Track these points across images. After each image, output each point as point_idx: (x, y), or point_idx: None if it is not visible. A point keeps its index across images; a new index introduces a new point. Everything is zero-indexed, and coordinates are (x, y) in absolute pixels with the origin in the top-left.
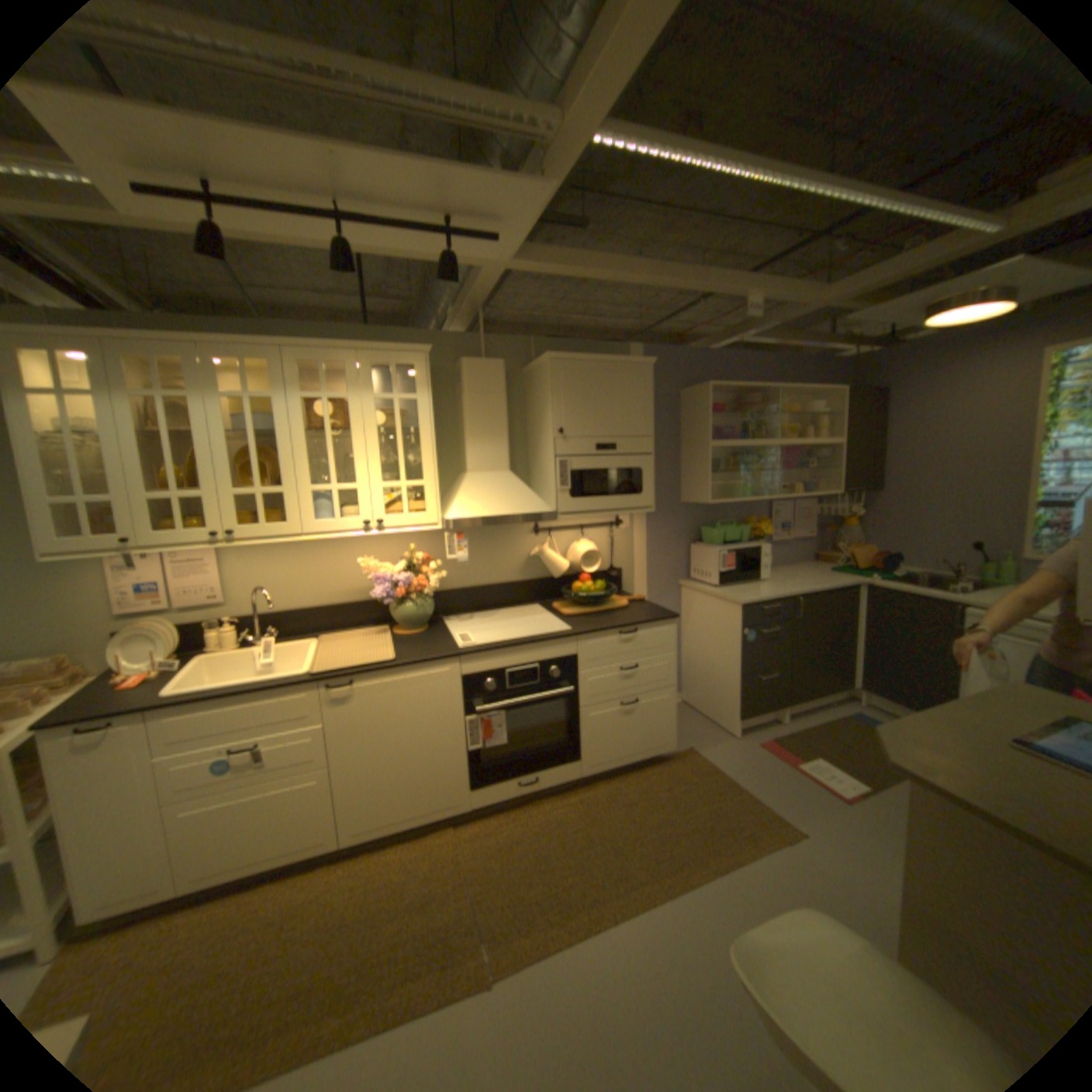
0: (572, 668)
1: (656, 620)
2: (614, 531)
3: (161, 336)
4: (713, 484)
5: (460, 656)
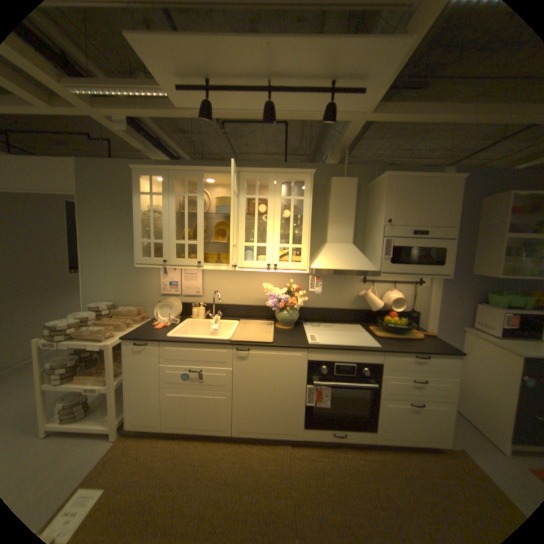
0: (378, 372)
1: (446, 354)
2: (418, 287)
3: (190, 168)
4: (505, 264)
5: (308, 349)
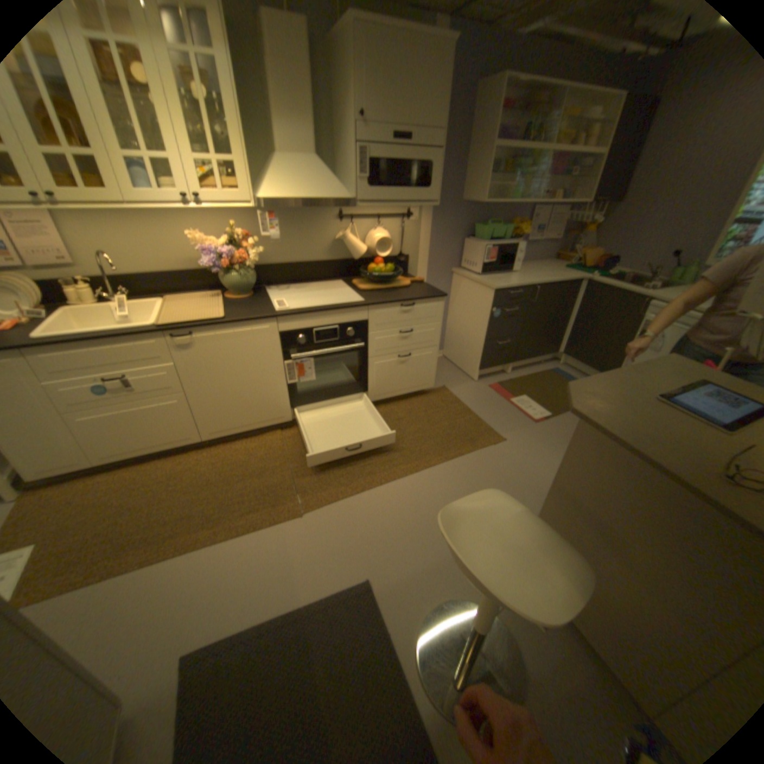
0: (363, 330)
1: (429, 298)
2: (405, 223)
3: None
4: (491, 184)
5: (277, 318)
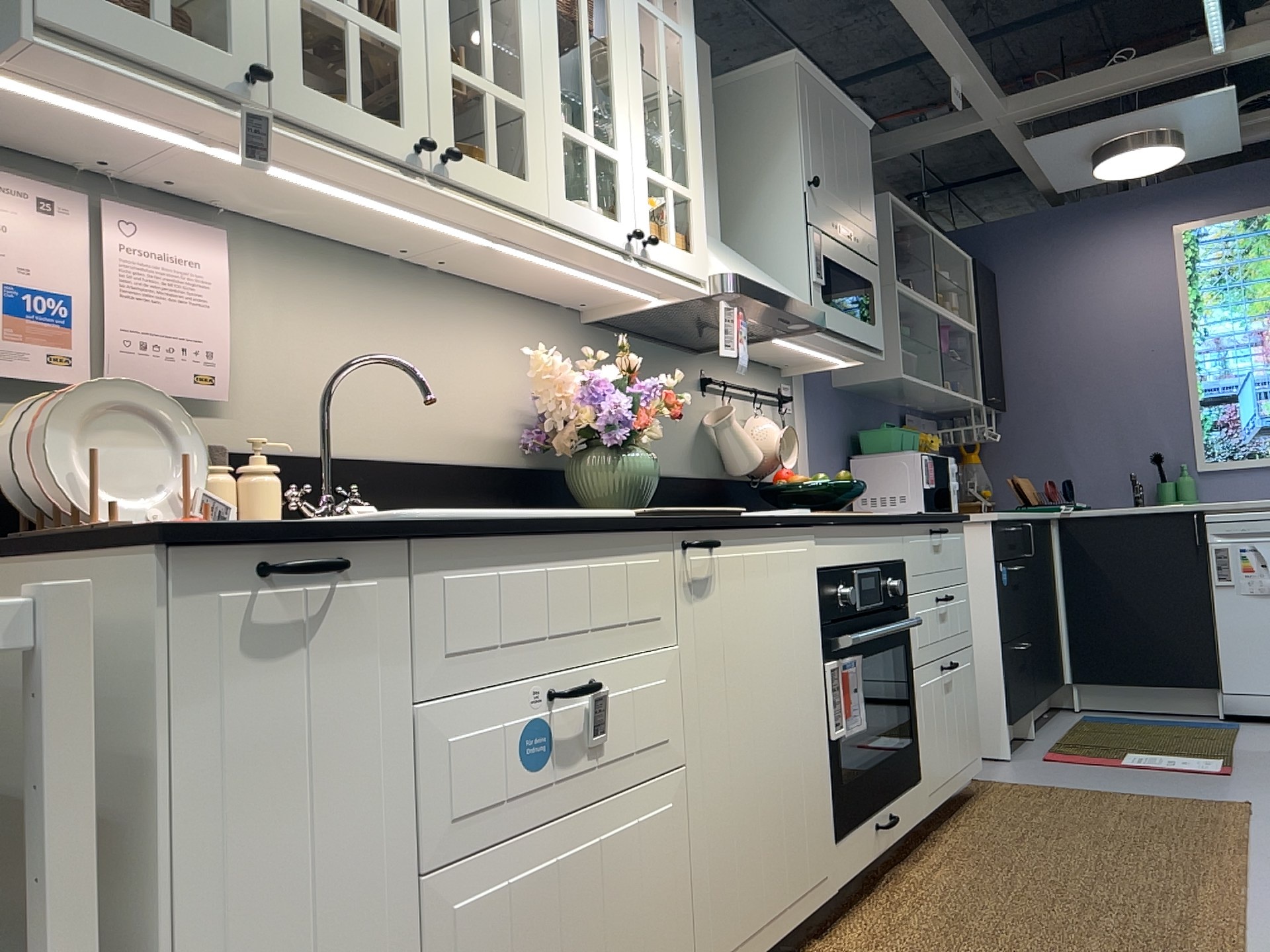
0: (903, 585)
1: (958, 517)
2: (781, 414)
3: None
4: (894, 351)
5: (820, 523)
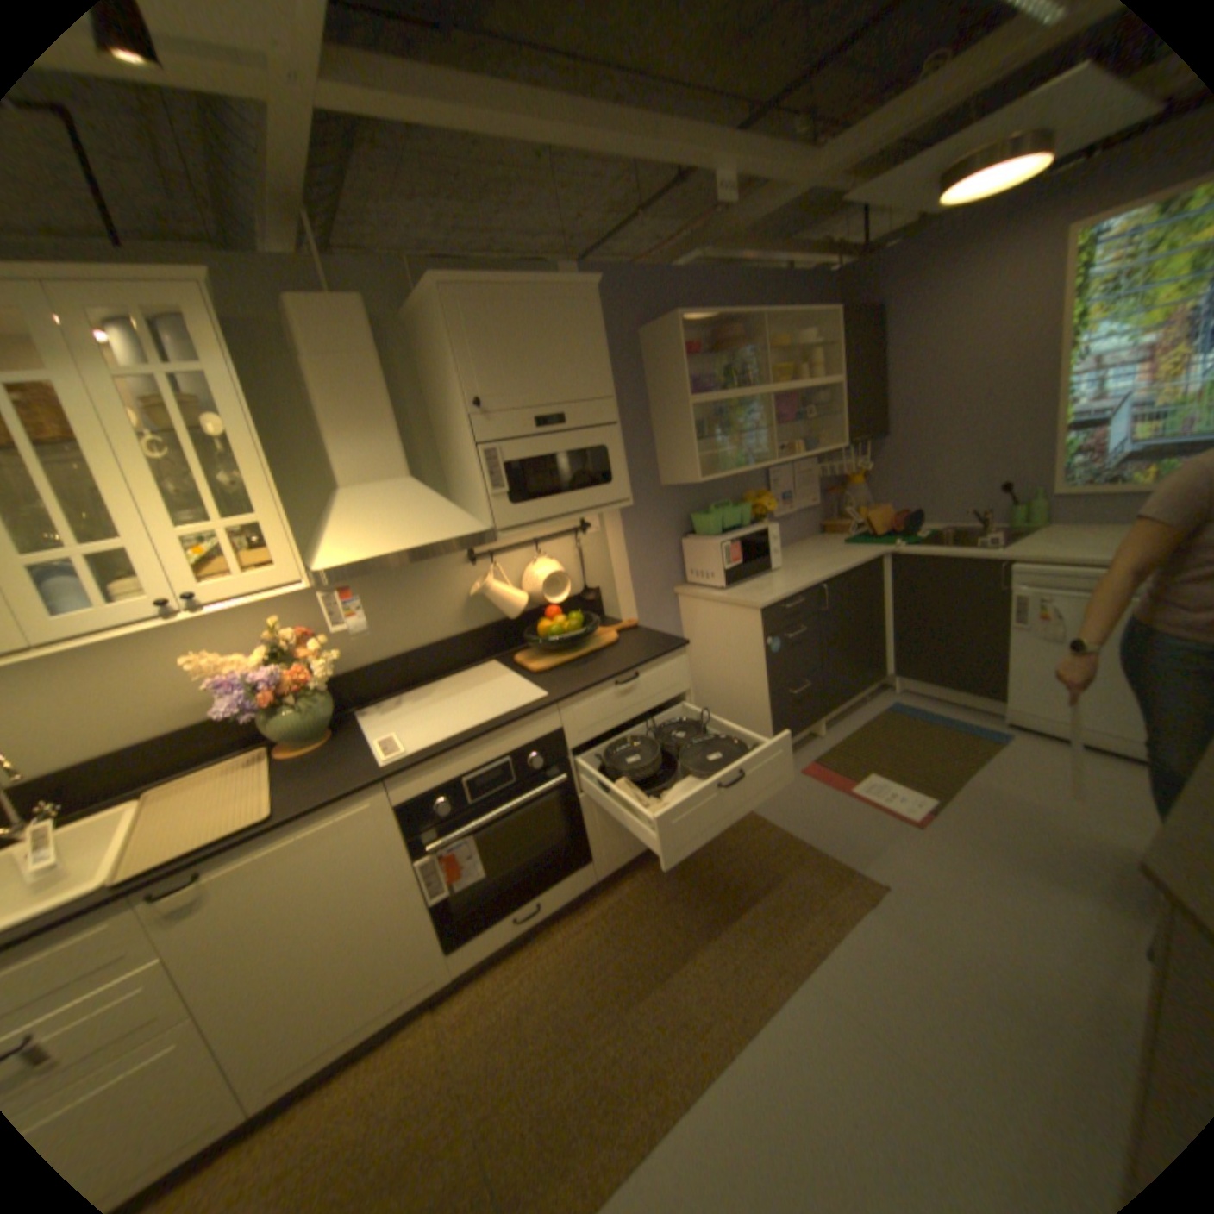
0: (558, 748)
1: (660, 655)
2: (581, 539)
3: None
4: (700, 455)
5: (383, 781)
